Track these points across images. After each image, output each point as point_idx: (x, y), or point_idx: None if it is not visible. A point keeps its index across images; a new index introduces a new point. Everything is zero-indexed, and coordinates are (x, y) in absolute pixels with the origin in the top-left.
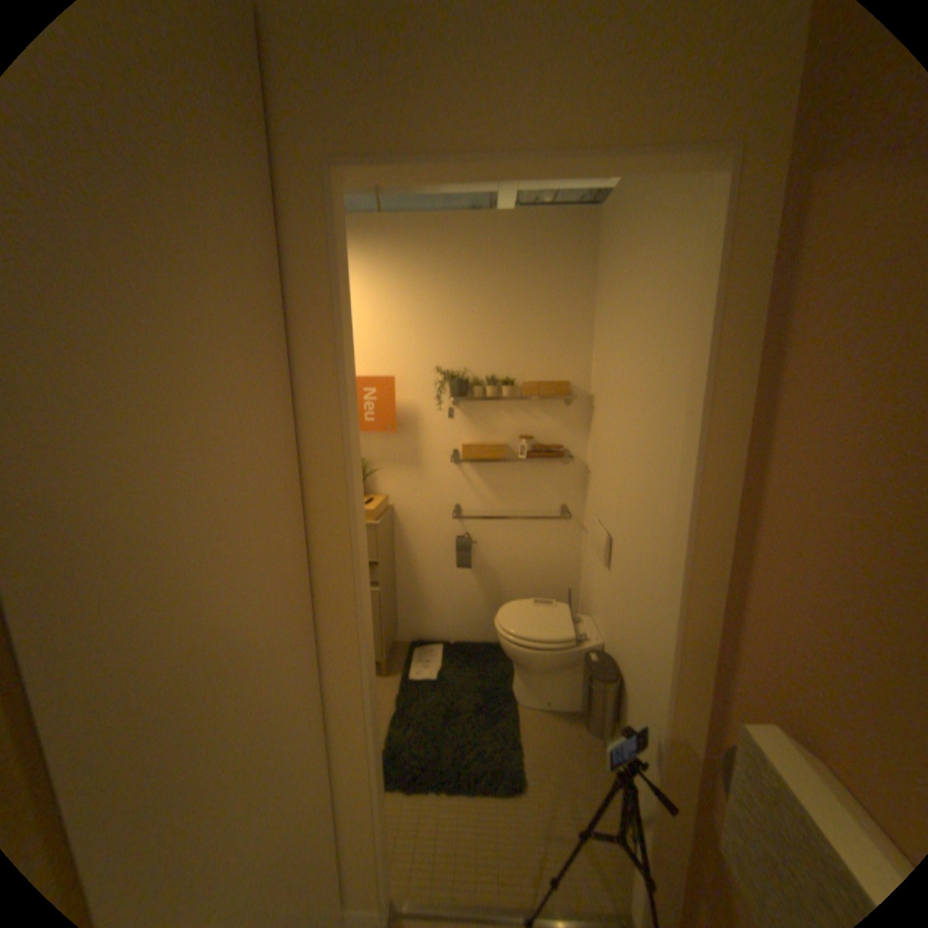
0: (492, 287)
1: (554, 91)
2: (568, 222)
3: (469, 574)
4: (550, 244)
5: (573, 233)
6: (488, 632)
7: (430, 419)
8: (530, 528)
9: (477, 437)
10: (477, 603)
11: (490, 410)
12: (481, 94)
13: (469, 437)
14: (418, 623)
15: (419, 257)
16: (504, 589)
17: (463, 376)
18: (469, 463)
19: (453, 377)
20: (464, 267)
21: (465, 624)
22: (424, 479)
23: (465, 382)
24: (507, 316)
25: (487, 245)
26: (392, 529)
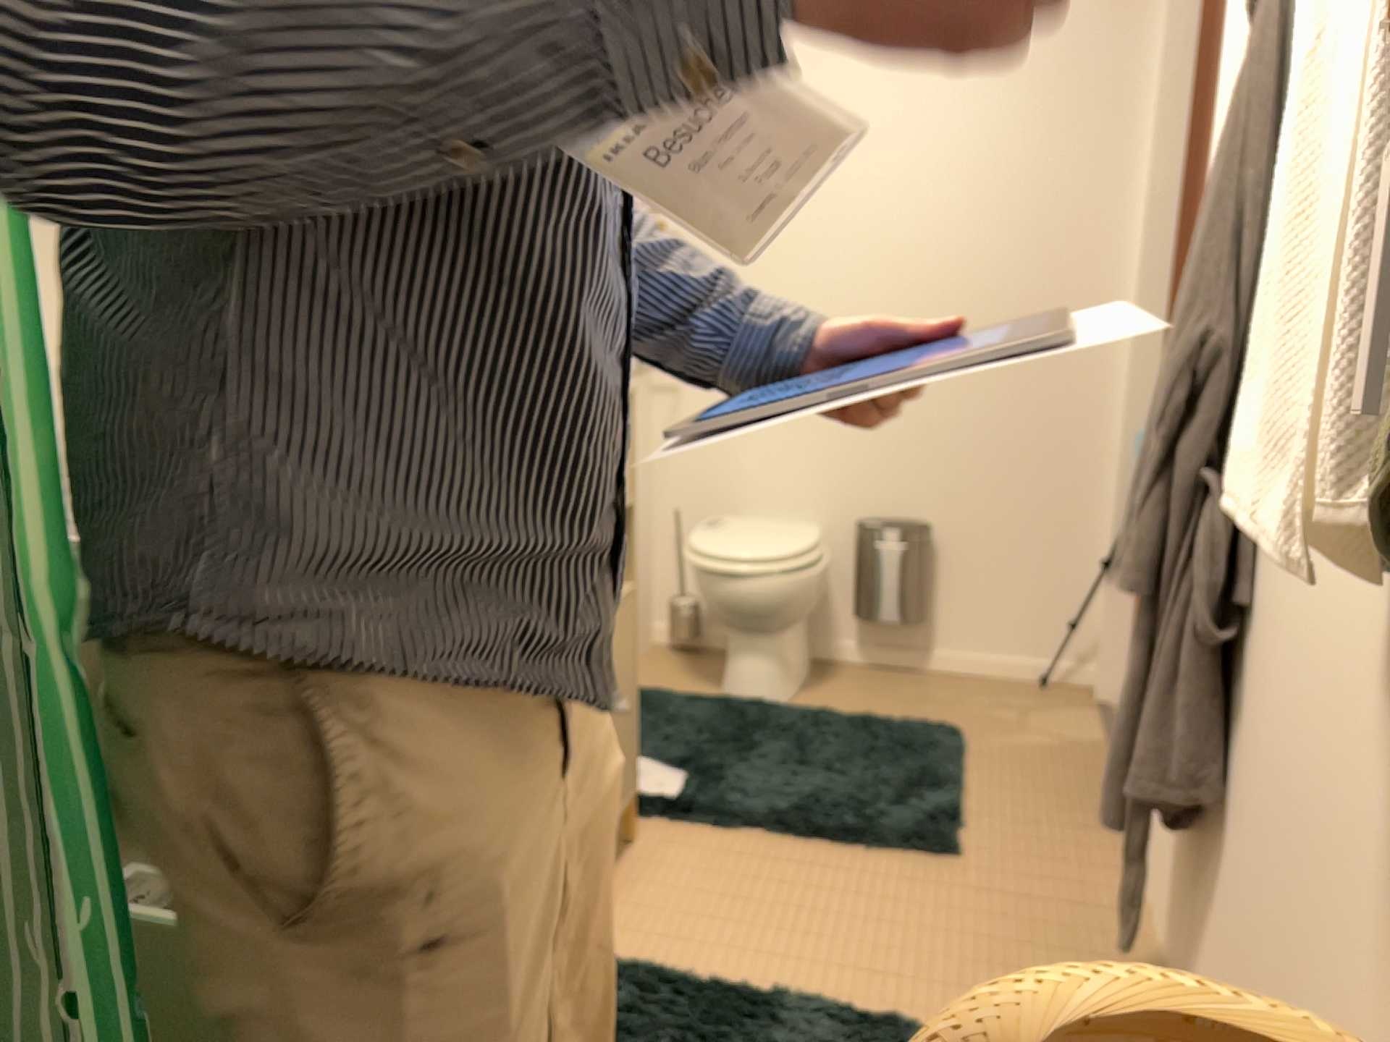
0: None
1: None
2: None
3: None
4: None
5: None
6: None
7: None
8: None
9: None
10: None
11: None
12: None
13: None
14: None
15: None
16: None
17: None
18: None
19: None
20: None
21: None
22: None
23: None
24: None
25: None
26: None
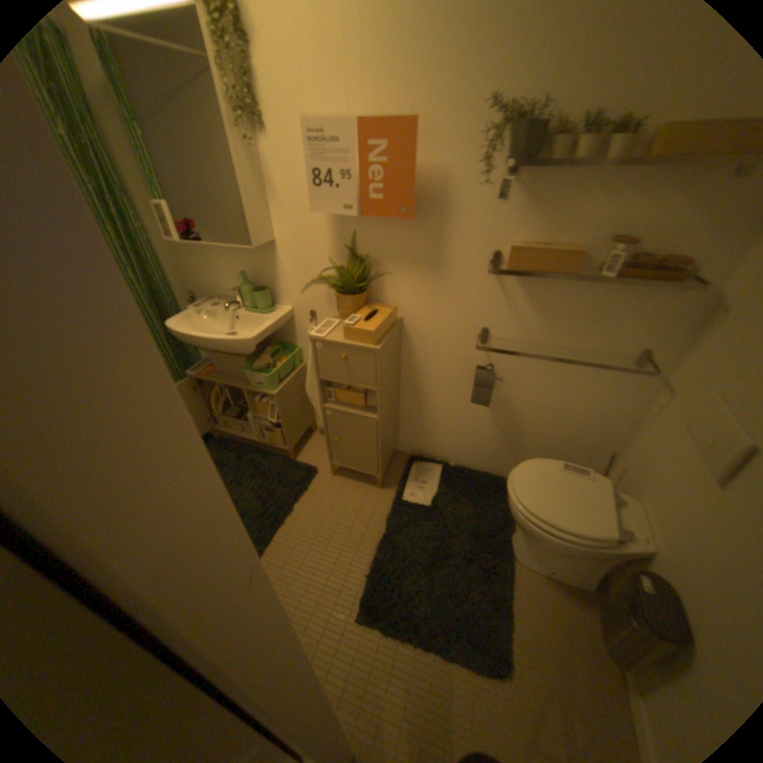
0: None
1: None
2: None
3: (483, 407)
4: None
5: None
6: (493, 463)
7: (465, 196)
8: (581, 370)
9: (537, 230)
10: (487, 436)
11: (573, 182)
12: None
13: (523, 229)
14: (419, 439)
15: None
16: (523, 429)
17: (540, 109)
18: (514, 272)
19: (521, 111)
20: None
21: (469, 451)
22: (444, 288)
23: (543, 121)
24: None
25: None
26: (398, 346)
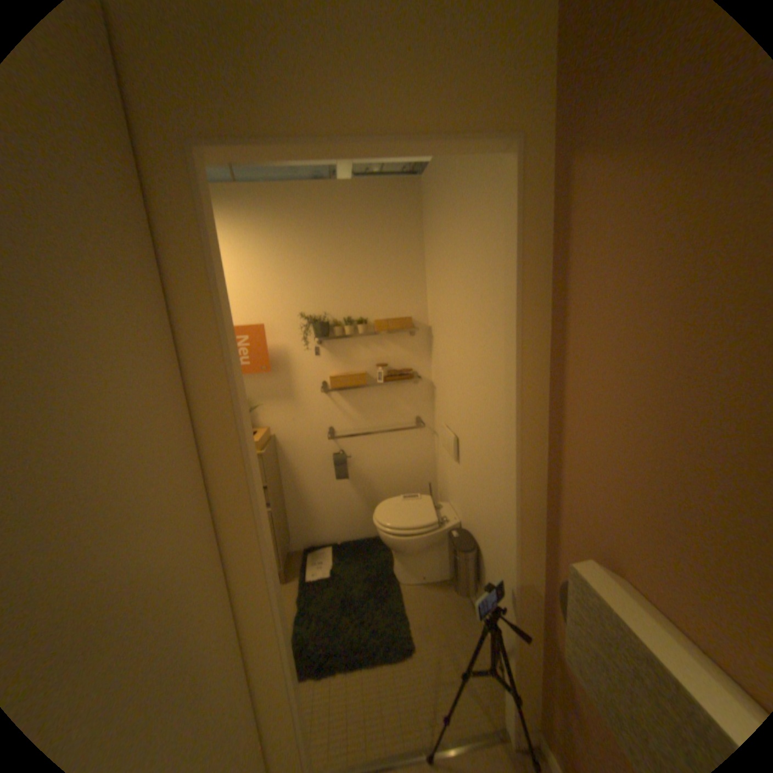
0: (340, 243)
1: (378, 87)
2: (396, 189)
3: (347, 484)
4: (384, 207)
5: (401, 197)
6: (368, 529)
7: (299, 358)
8: (392, 439)
9: (341, 368)
10: (357, 507)
11: (350, 346)
12: (319, 87)
13: (334, 369)
14: (308, 533)
15: (274, 221)
16: (377, 492)
17: (324, 319)
18: (337, 392)
19: (315, 320)
20: (314, 227)
21: (348, 526)
22: (299, 409)
23: (326, 324)
24: (355, 267)
25: (332, 209)
26: (276, 456)
